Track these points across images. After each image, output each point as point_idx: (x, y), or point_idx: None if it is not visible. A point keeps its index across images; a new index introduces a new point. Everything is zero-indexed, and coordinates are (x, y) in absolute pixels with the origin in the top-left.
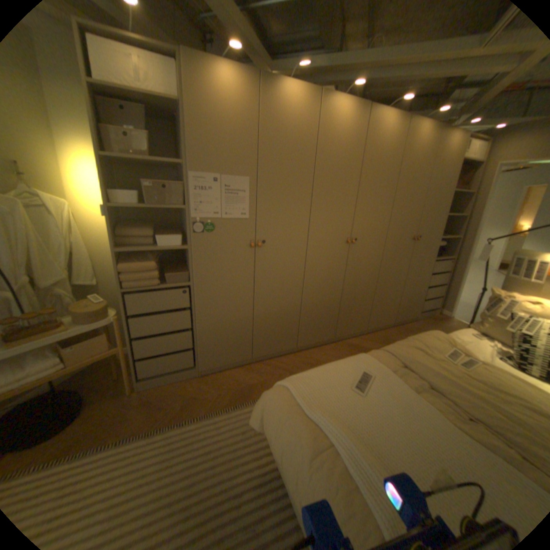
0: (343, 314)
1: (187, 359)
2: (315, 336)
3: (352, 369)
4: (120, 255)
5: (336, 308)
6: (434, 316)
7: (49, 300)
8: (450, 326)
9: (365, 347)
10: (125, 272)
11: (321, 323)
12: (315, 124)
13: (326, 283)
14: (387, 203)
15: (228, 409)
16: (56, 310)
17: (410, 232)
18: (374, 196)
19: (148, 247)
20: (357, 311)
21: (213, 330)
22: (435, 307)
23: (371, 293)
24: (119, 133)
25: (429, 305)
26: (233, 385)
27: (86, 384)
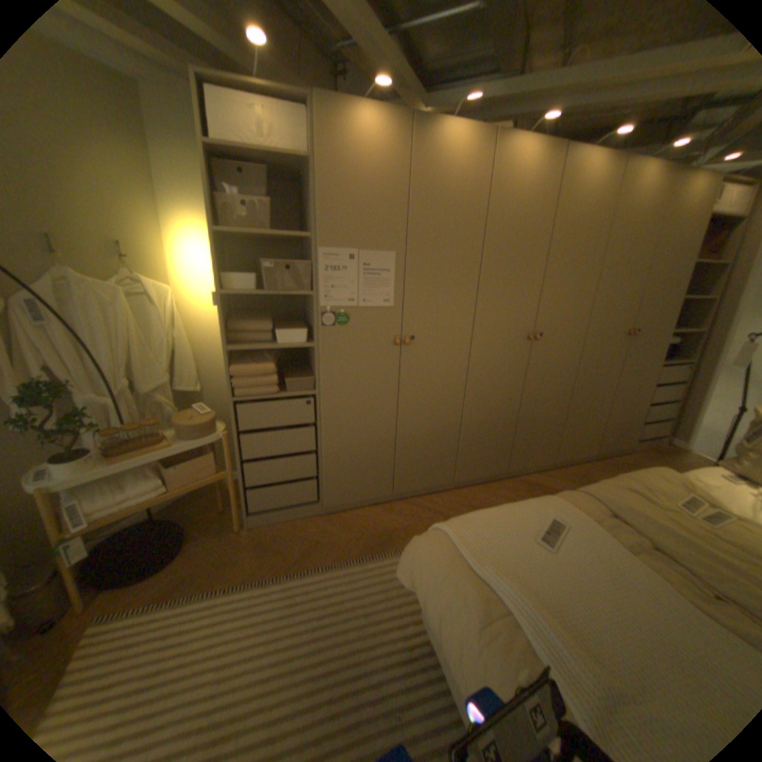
0: (521, 439)
1: (309, 490)
2: (480, 468)
3: (536, 515)
4: (232, 354)
5: (510, 431)
6: (660, 447)
7: (149, 409)
8: (686, 463)
9: (553, 488)
10: (239, 376)
11: (488, 450)
12: (486, 177)
13: (496, 395)
14: (590, 282)
15: (361, 559)
16: (159, 421)
17: (624, 323)
18: (569, 274)
19: (266, 345)
20: (541, 436)
21: (343, 454)
22: (661, 434)
23: (562, 412)
24: (236, 203)
25: (652, 431)
26: (368, 529)
27: (186, 514)
